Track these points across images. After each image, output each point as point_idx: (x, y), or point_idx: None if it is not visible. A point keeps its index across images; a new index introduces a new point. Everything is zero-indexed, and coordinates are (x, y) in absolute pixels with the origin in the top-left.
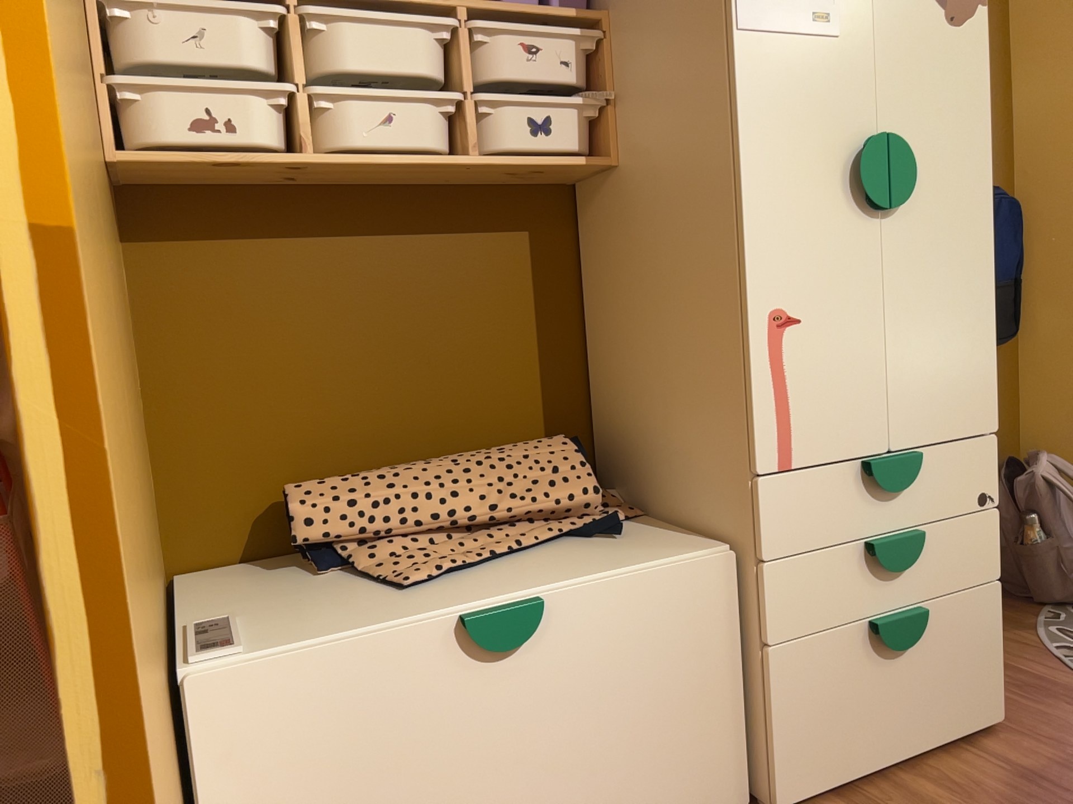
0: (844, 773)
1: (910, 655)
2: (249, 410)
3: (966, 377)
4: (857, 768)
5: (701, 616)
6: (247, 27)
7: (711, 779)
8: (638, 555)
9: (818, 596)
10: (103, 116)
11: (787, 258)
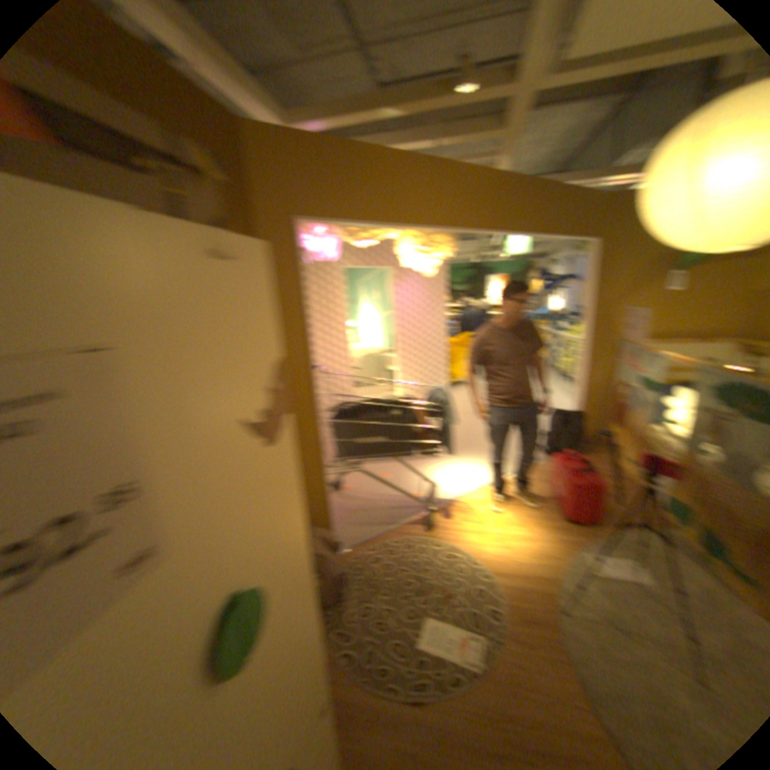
0: None
1: None
2: None
3: (310, 666)
4: None
5: None
6: None
7: None
8: None
9: None
10: None
11: None
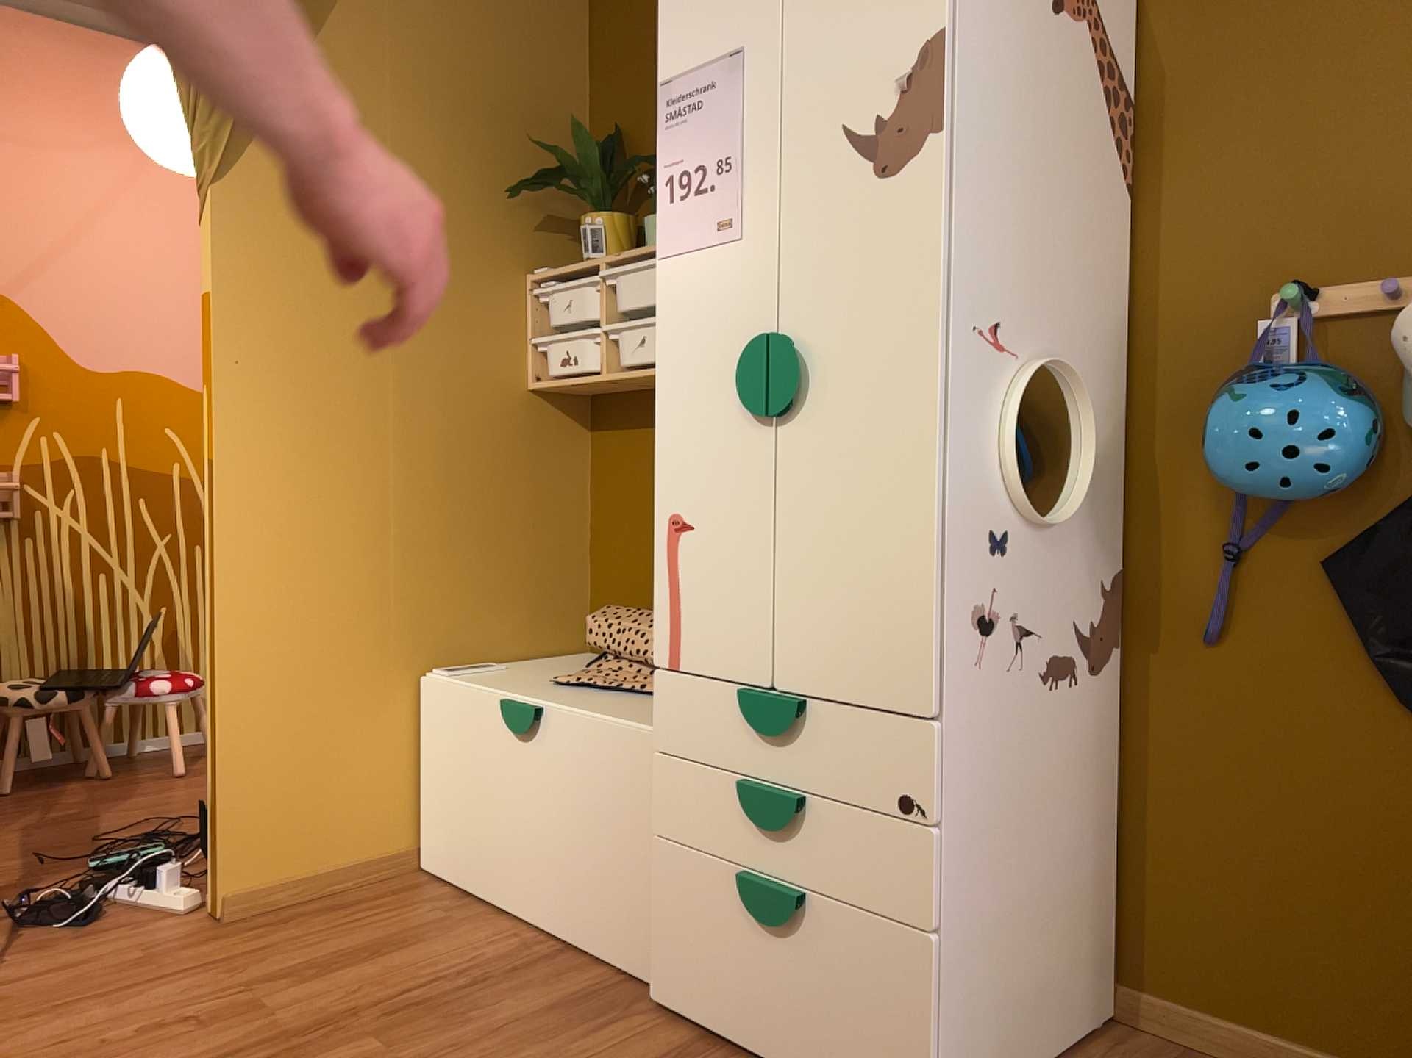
0: (709, 1019)
1: (788, 946)
2: (630, 550)
3: (882, 630)
4: (722, 1027)
5: (634, 782)
6: (582, 292)
7: (633, 939)
8: (637, 715)
9: (694, 812)
10: (525, 361)
11: (684, 463)
